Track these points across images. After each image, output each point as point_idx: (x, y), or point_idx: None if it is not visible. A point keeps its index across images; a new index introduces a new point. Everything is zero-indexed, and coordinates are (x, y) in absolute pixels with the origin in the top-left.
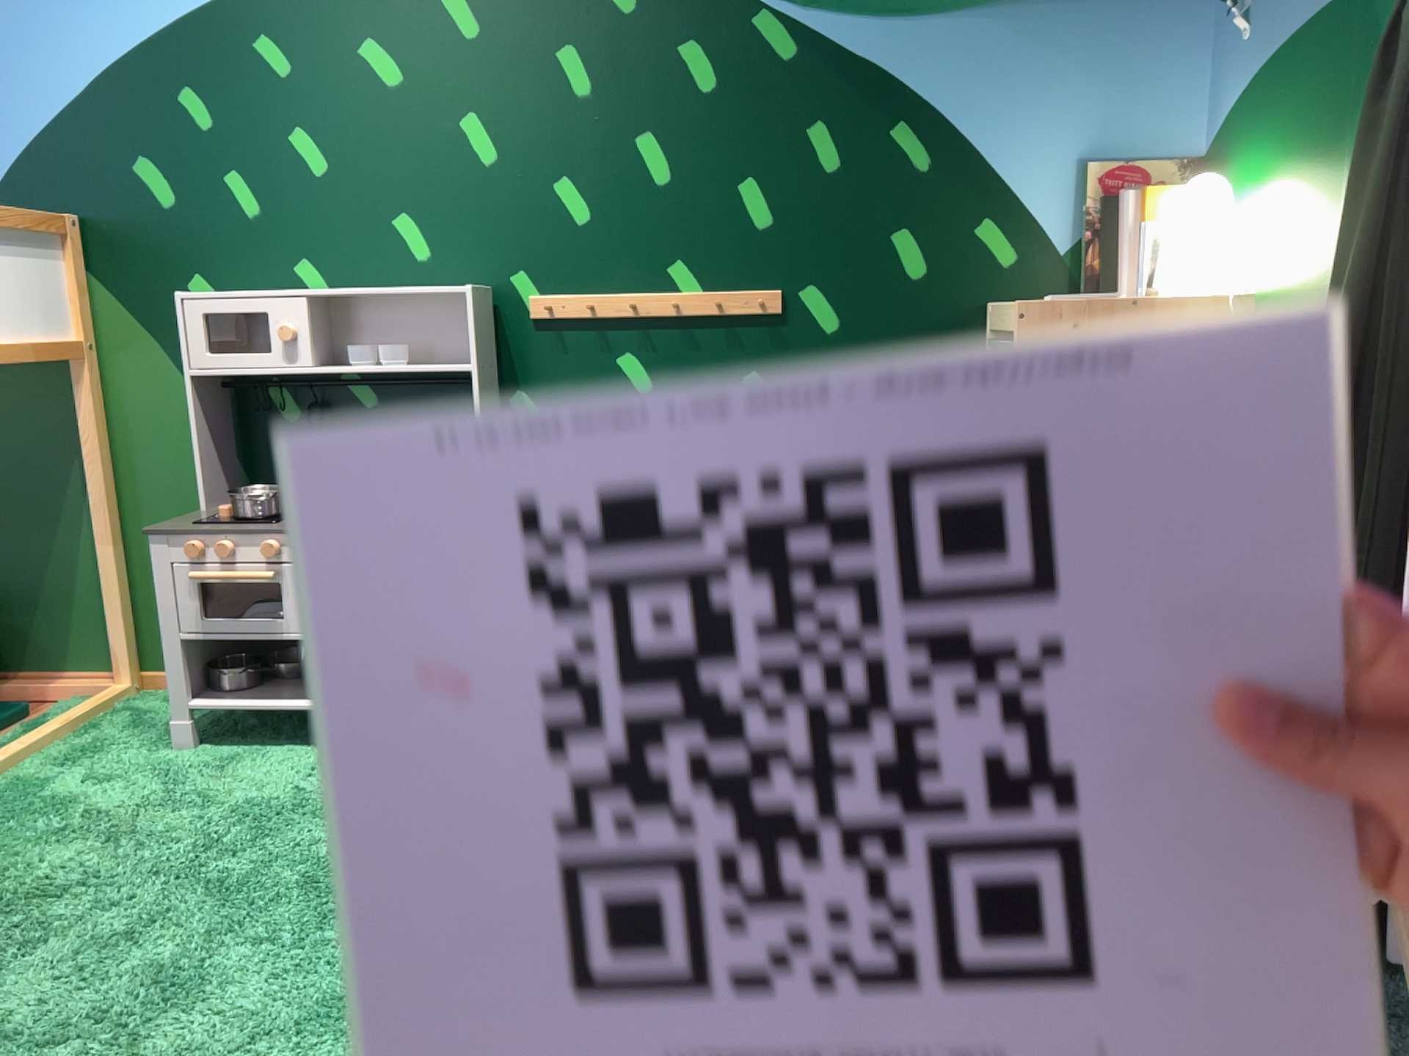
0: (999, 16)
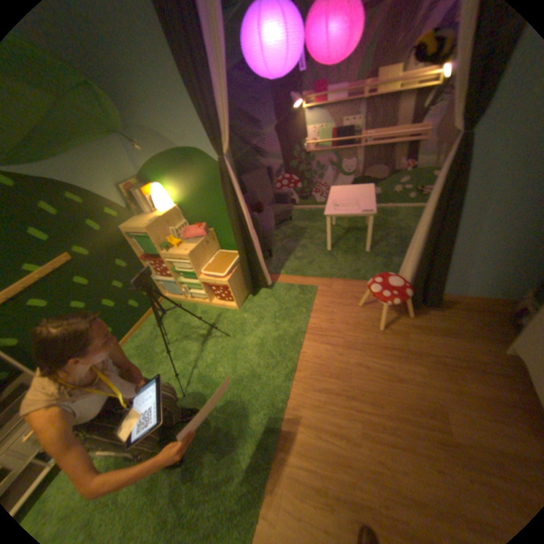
0: (71, 154)
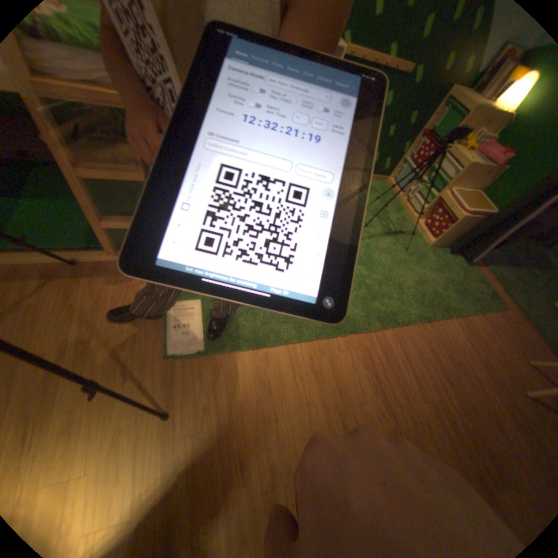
0: None
